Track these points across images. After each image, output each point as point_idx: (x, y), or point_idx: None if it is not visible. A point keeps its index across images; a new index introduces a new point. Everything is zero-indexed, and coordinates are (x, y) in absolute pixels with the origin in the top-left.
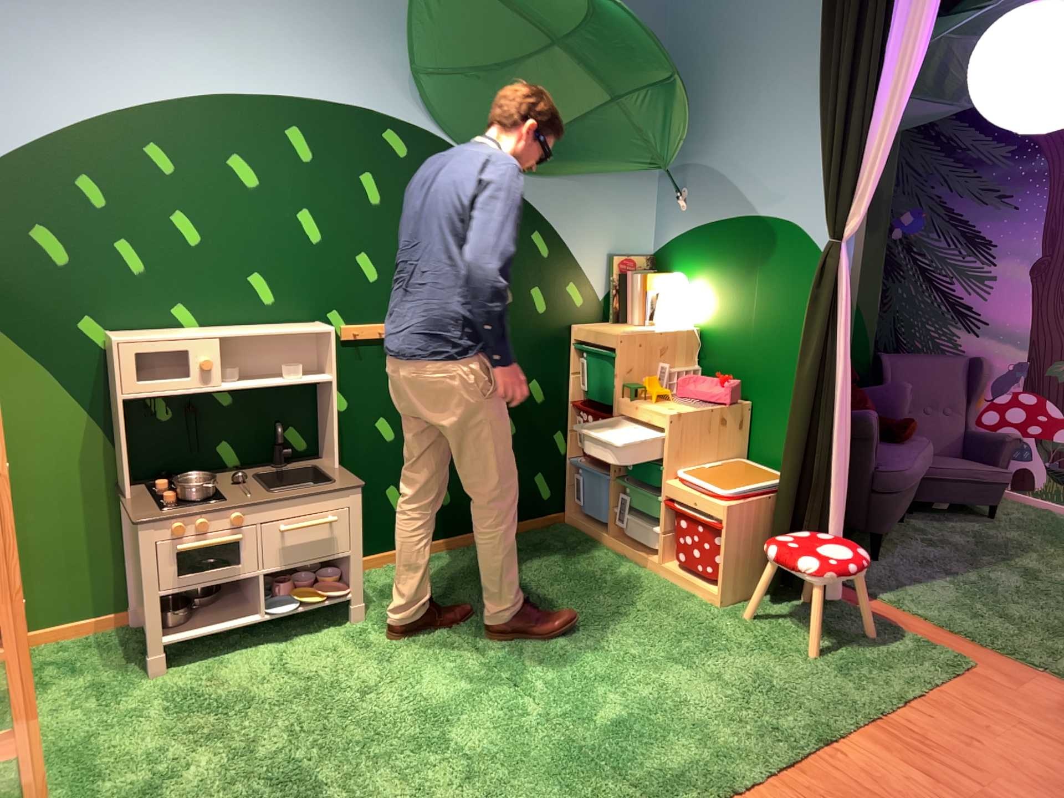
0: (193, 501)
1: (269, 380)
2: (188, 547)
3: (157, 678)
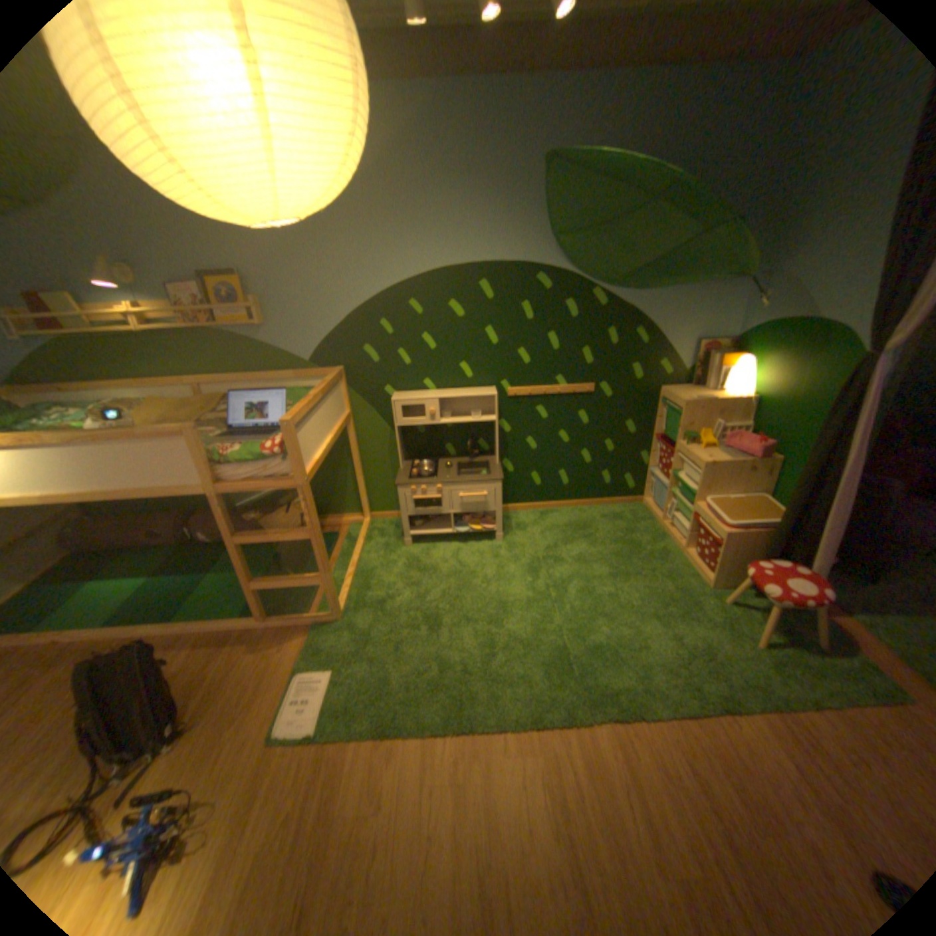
0: (422, 477)
1: (464, 419)
2: (416, 498)
3: (407, 548)
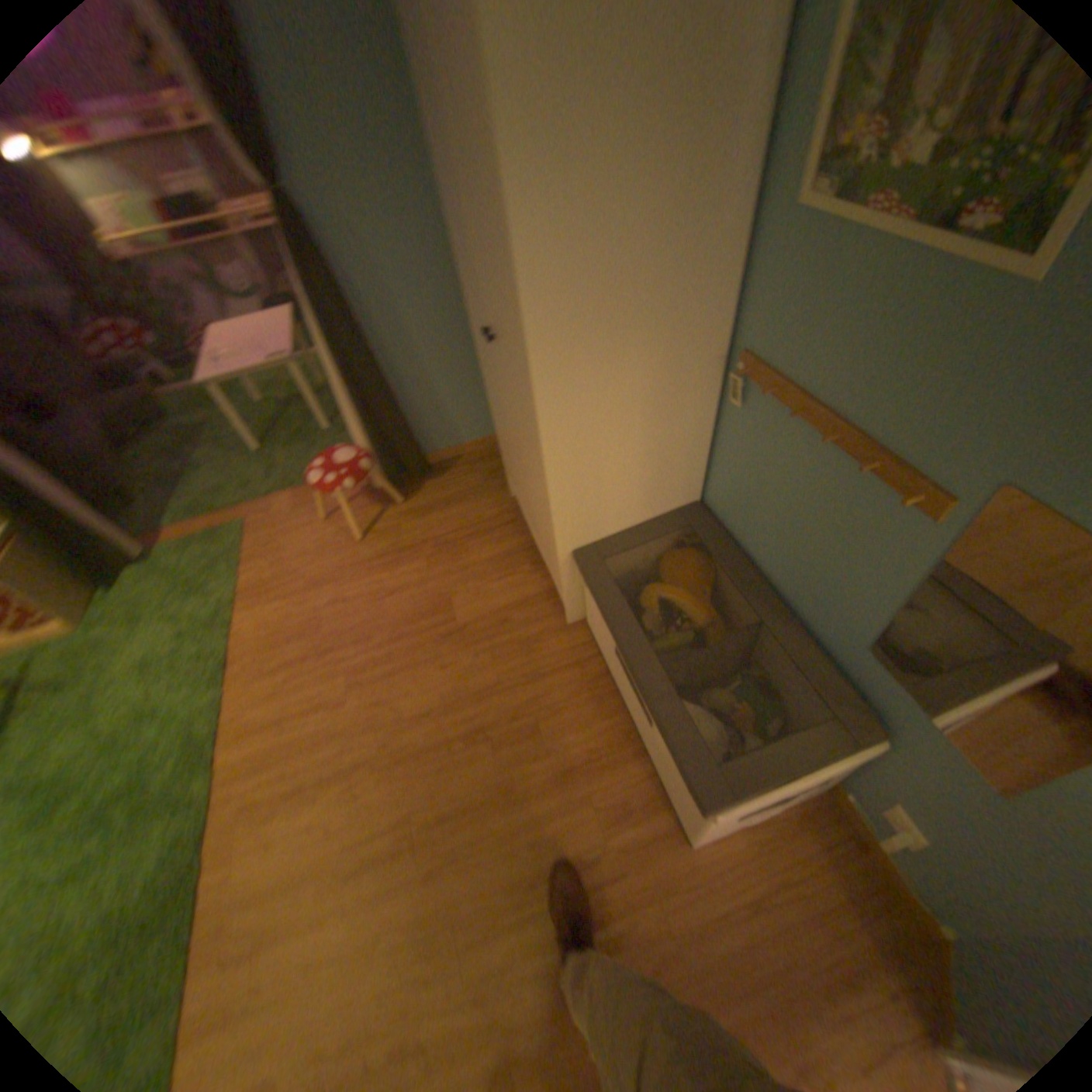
0: None
1: None
2: None
3: None
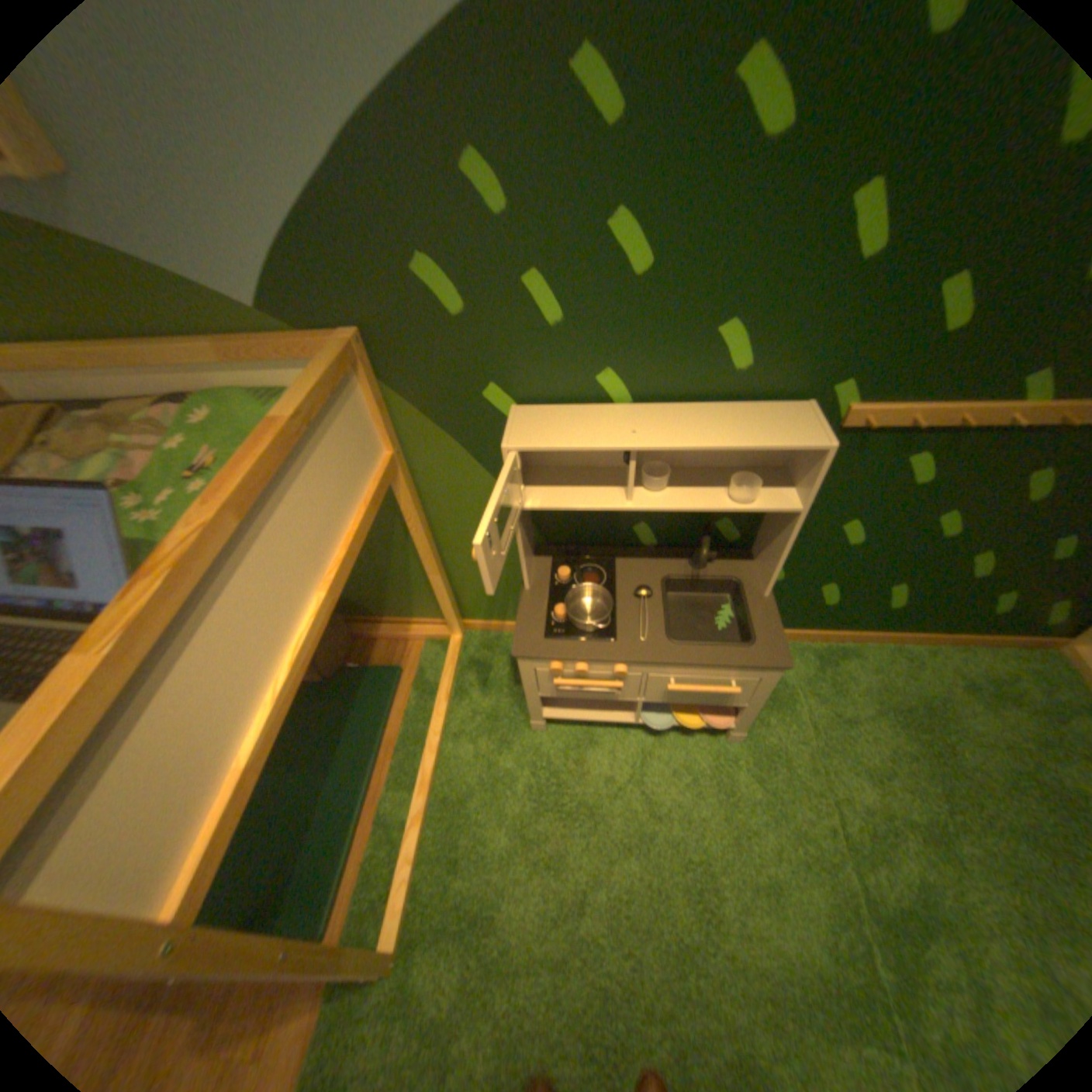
0: (579, 636)
1: (708, 495)
2: (563, 685)
3: (536, 735)
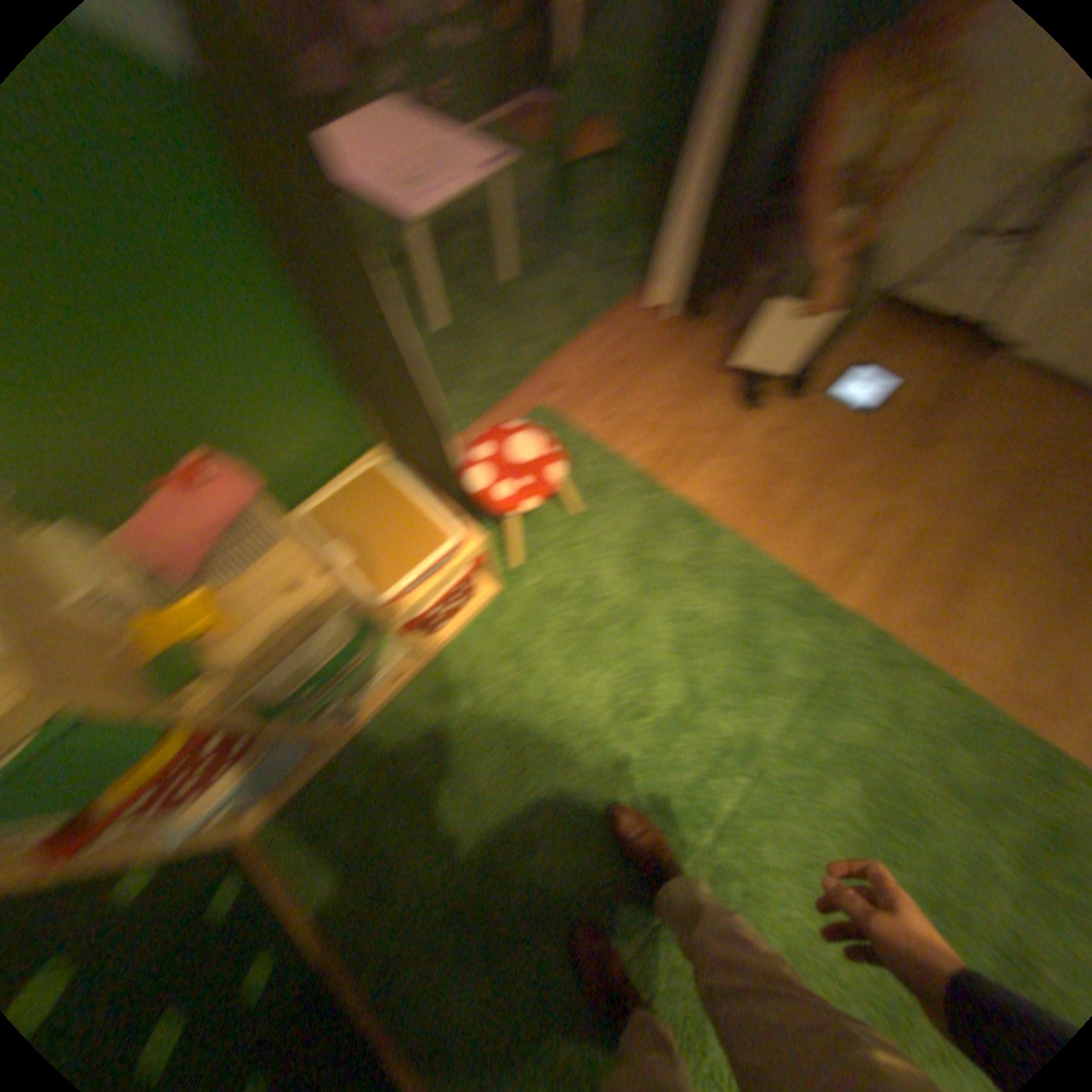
0: None
1: None
2: None
3: None
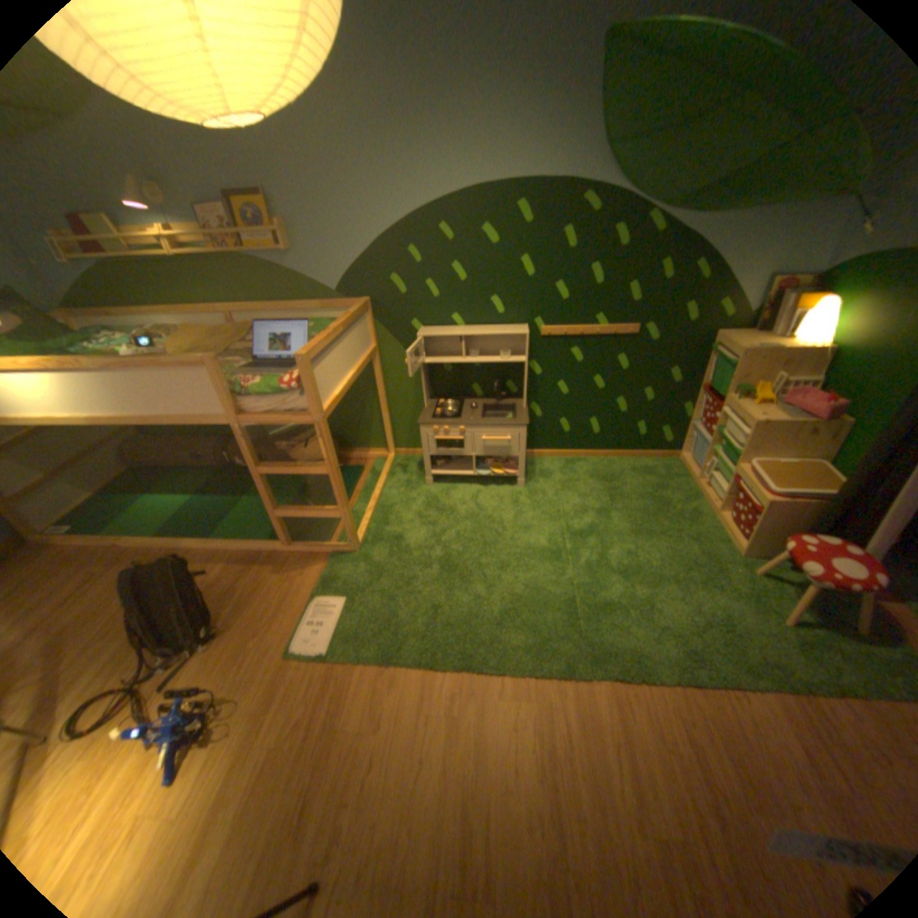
0: (445, 418)
1: (492, 359)
2: (438, 439)
3: (427, 487)
